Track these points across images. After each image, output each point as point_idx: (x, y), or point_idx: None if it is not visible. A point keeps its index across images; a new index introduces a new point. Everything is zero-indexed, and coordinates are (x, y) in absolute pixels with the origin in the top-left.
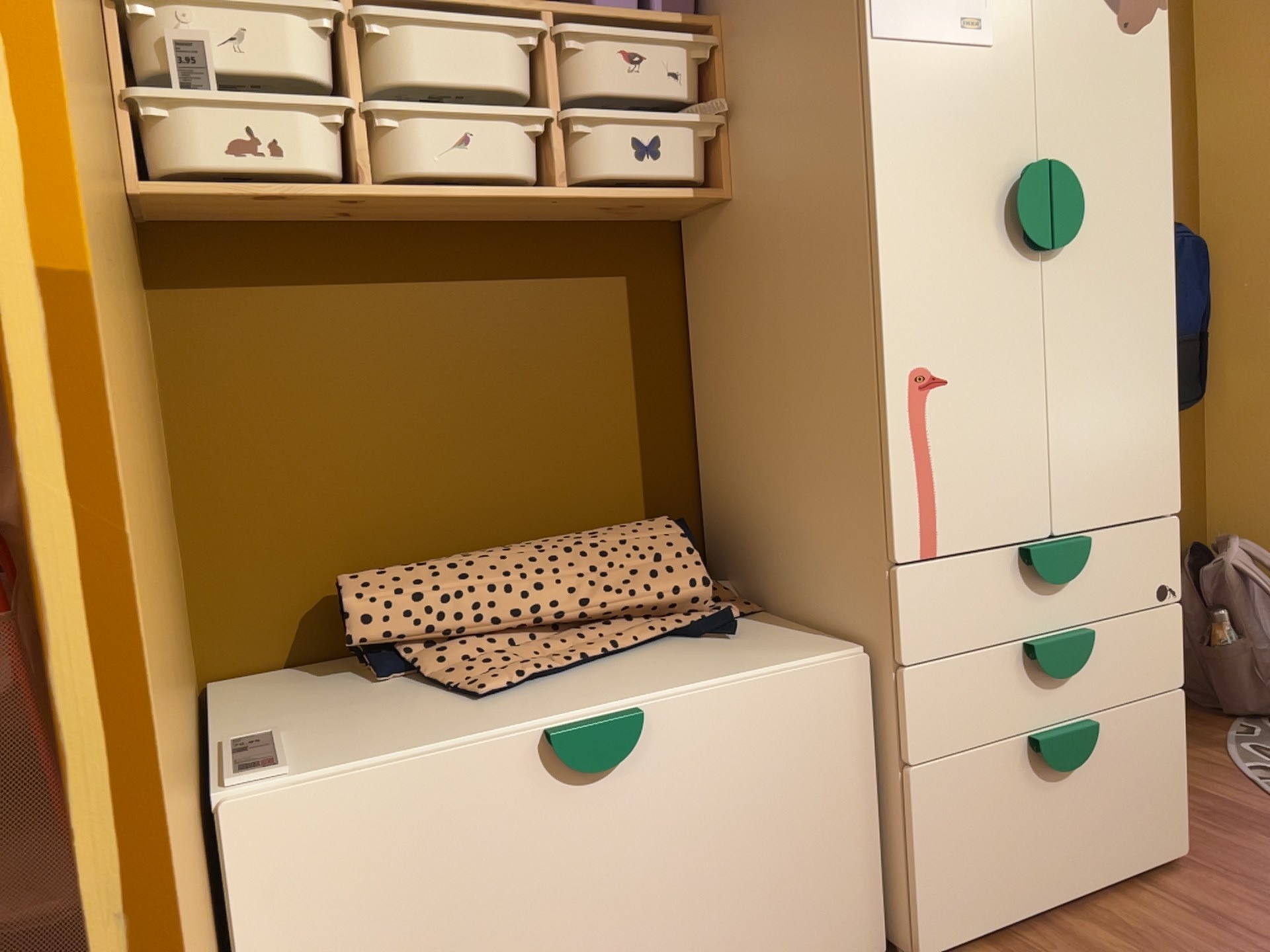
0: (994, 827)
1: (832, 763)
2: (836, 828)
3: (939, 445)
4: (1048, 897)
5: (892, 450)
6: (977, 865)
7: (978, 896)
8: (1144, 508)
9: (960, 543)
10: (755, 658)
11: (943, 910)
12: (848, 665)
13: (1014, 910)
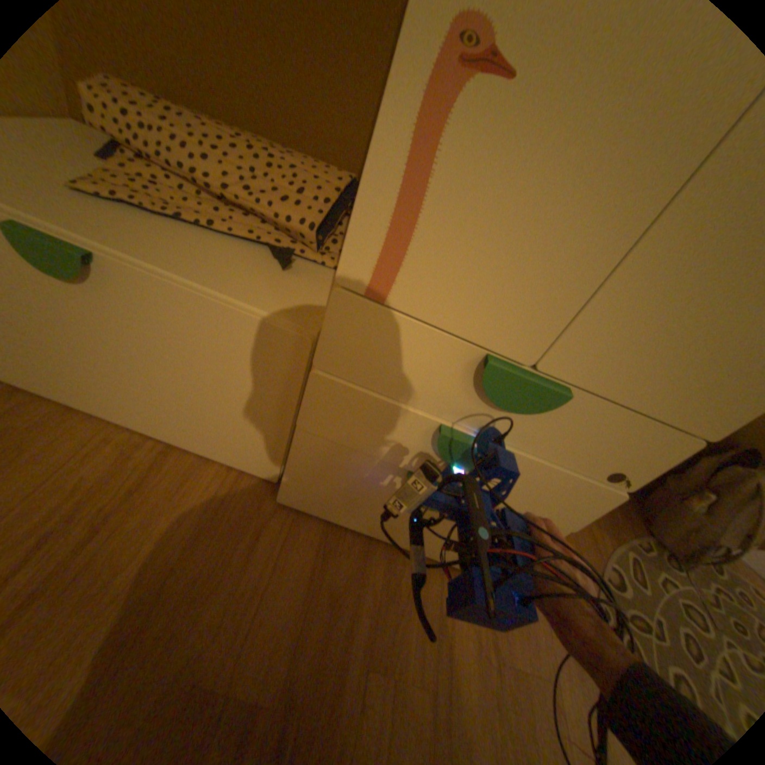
0: (353, 487)
1: (260, 382)
2: (255, 414)
3: (445, 171)
4: (376, 532)
5: (380, 140)
6: (331, 492)
7: (326, 503)
8: (670, 410)
9: (417, 304)
10: (248, 283)
11: (299, 493)
12: (289, 333)
13: (349, 522)
